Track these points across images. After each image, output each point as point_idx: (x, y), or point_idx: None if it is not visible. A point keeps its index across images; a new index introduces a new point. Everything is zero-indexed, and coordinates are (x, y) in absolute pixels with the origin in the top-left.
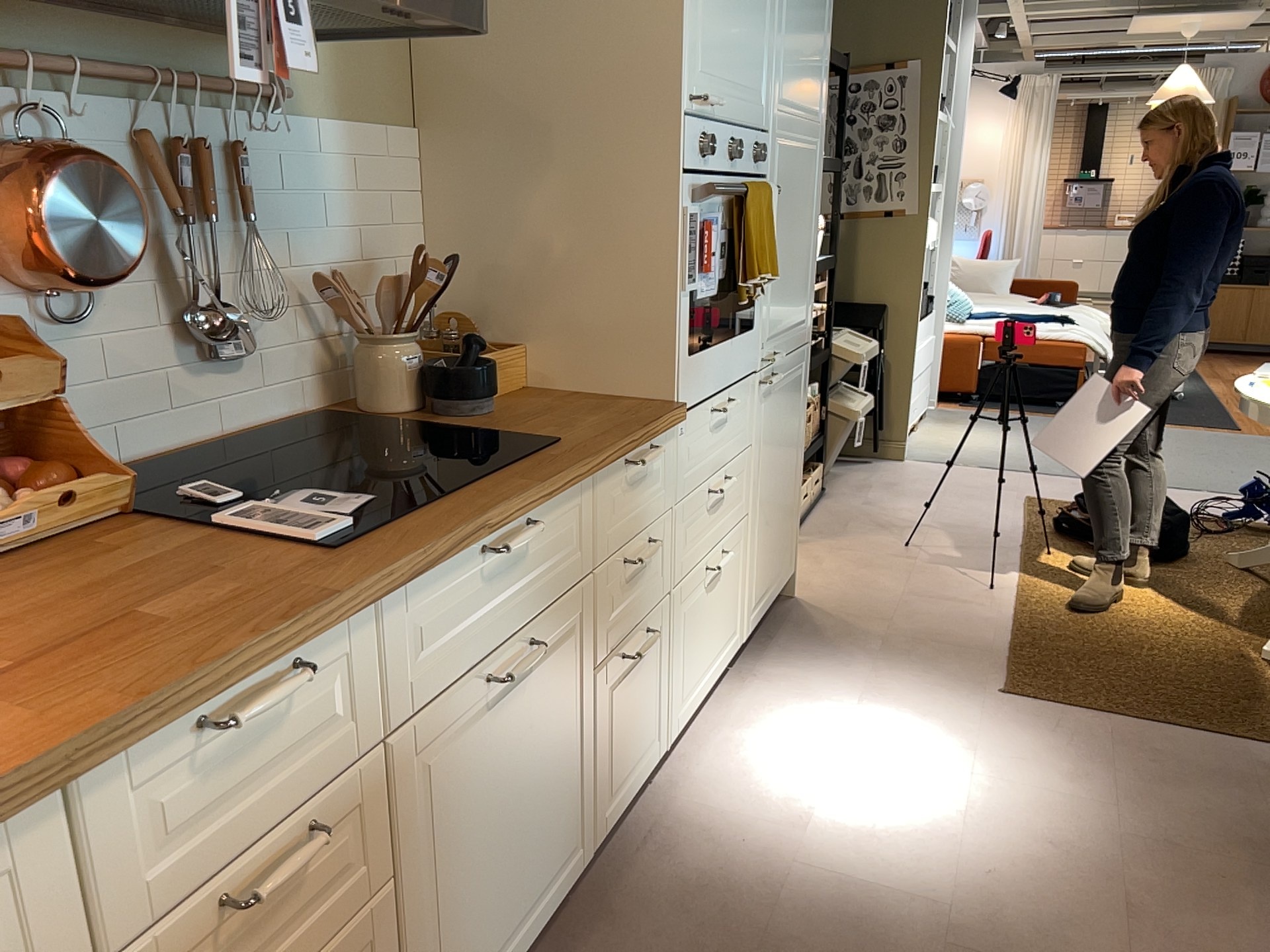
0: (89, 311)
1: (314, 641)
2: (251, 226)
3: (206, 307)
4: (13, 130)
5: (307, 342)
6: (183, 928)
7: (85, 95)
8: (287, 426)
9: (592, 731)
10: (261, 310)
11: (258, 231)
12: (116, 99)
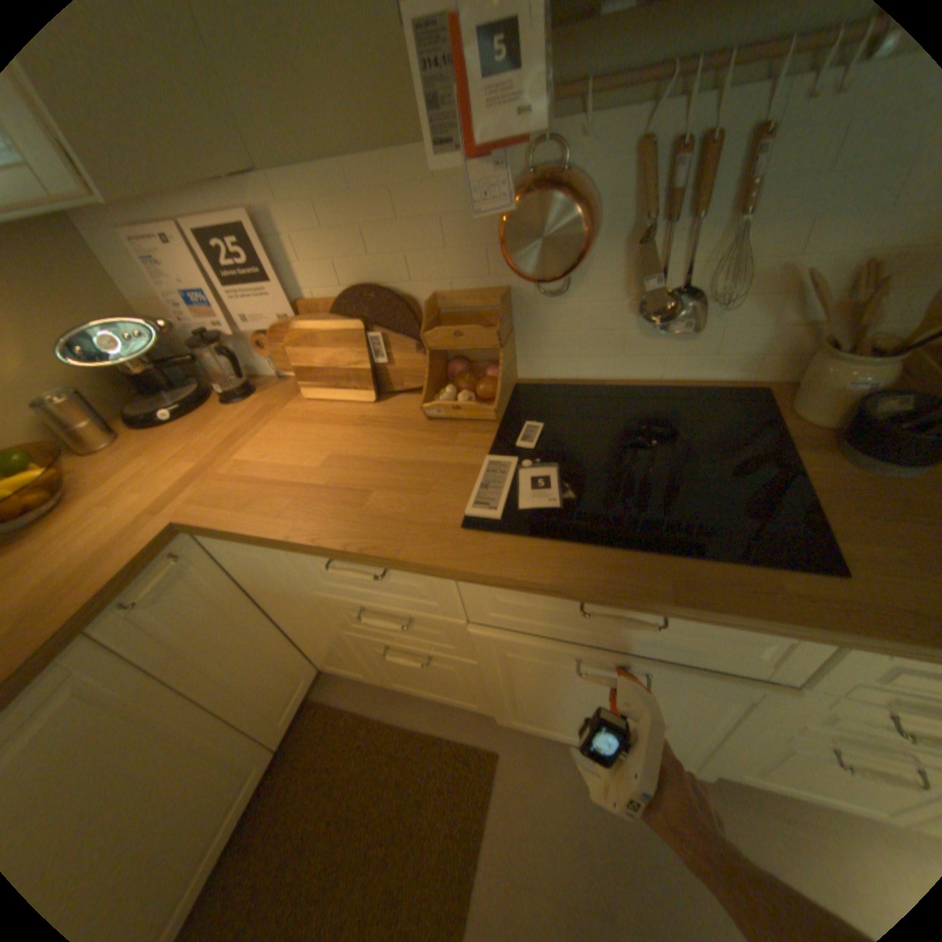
0: (573, 285)
1: (393, 567)
2: (747, 215)
3: (687, 284)
4: (531, 157)
5: (788, 325)
6: (350, 603)
7: (606, 105)
8: (727, 387)
9: (748, 746)
10: (732, 295)
11: (768, 216)
12: (637, 99)
